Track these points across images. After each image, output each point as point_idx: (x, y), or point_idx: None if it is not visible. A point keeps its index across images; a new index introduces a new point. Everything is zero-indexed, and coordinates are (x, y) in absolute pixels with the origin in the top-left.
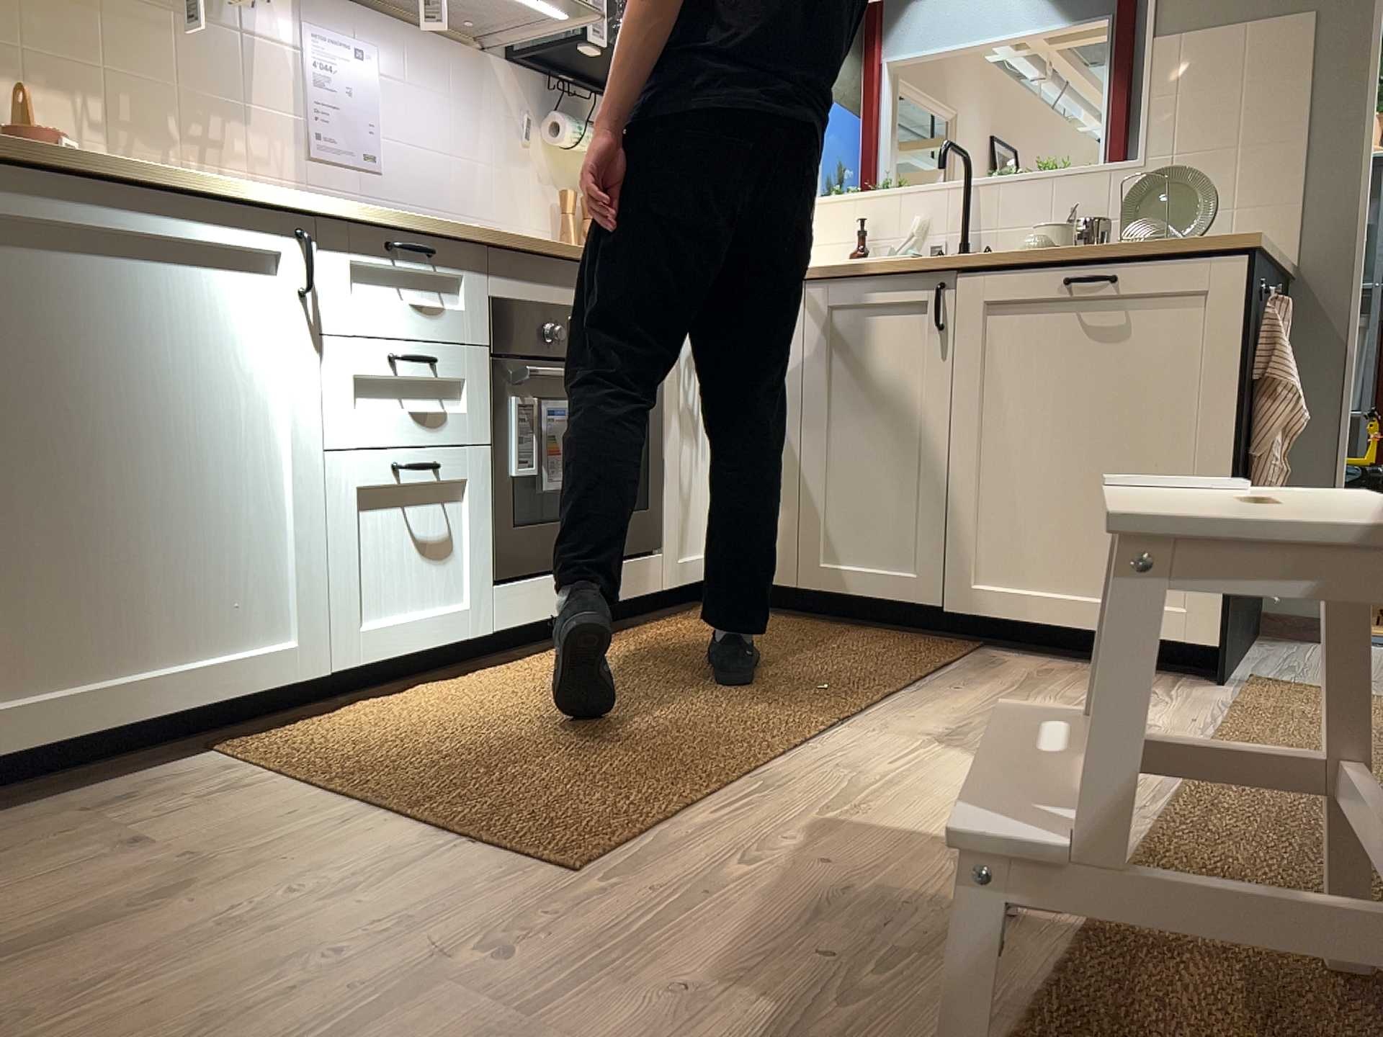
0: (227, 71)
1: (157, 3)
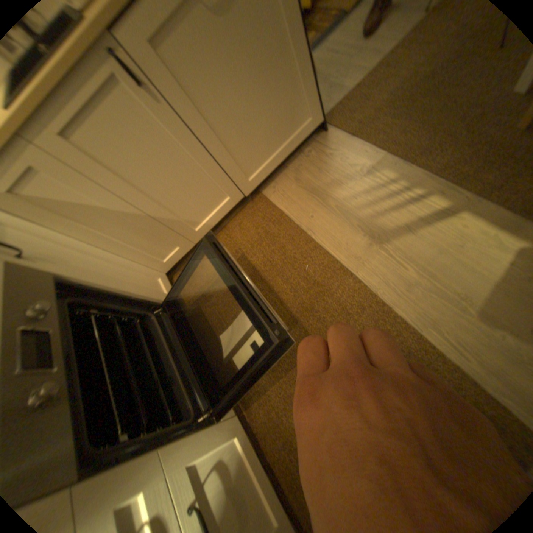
0: None
1: None
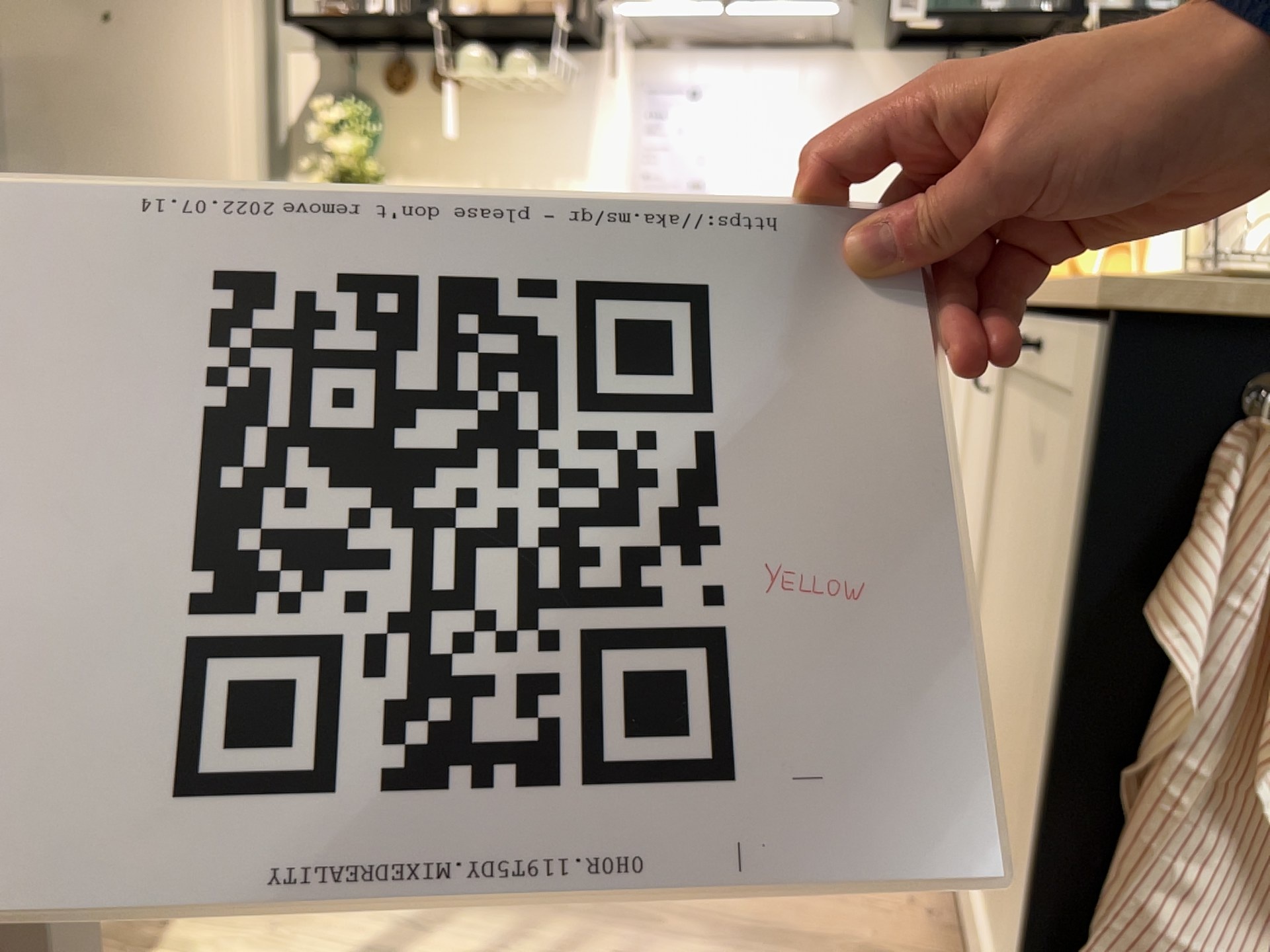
0: (566, 141)
1: (517, 104)
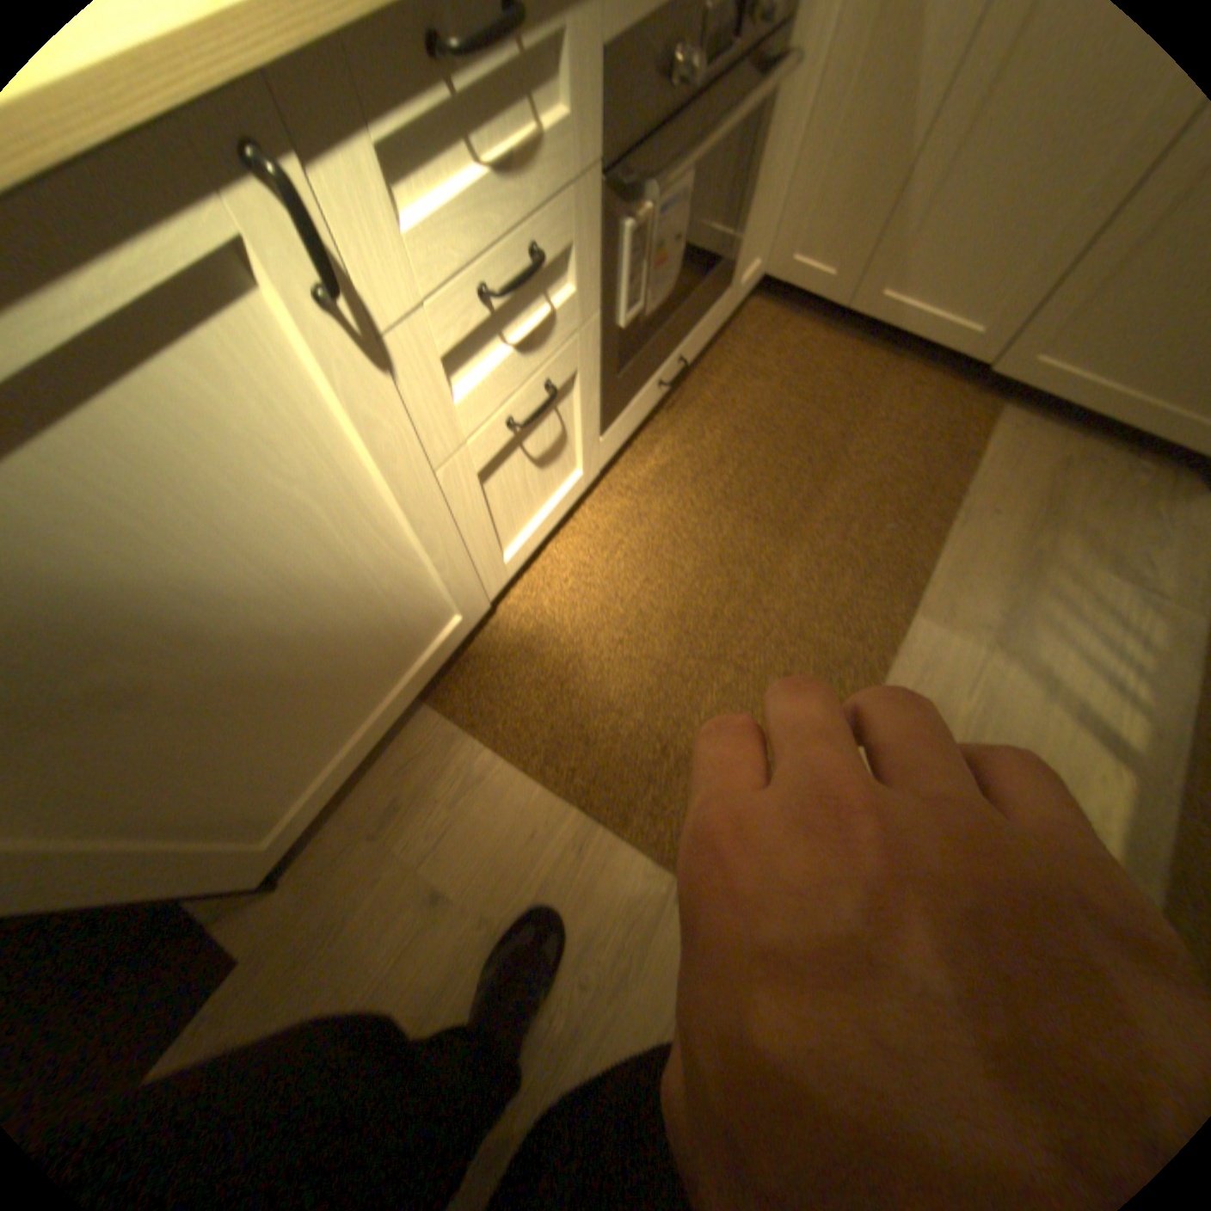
0: None
1: None
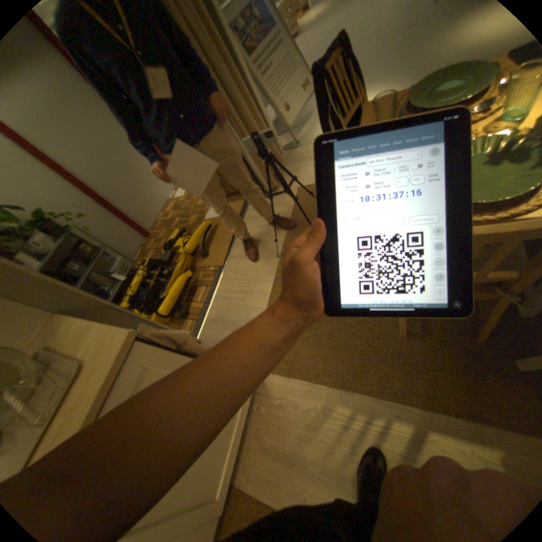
0: None
1: None
